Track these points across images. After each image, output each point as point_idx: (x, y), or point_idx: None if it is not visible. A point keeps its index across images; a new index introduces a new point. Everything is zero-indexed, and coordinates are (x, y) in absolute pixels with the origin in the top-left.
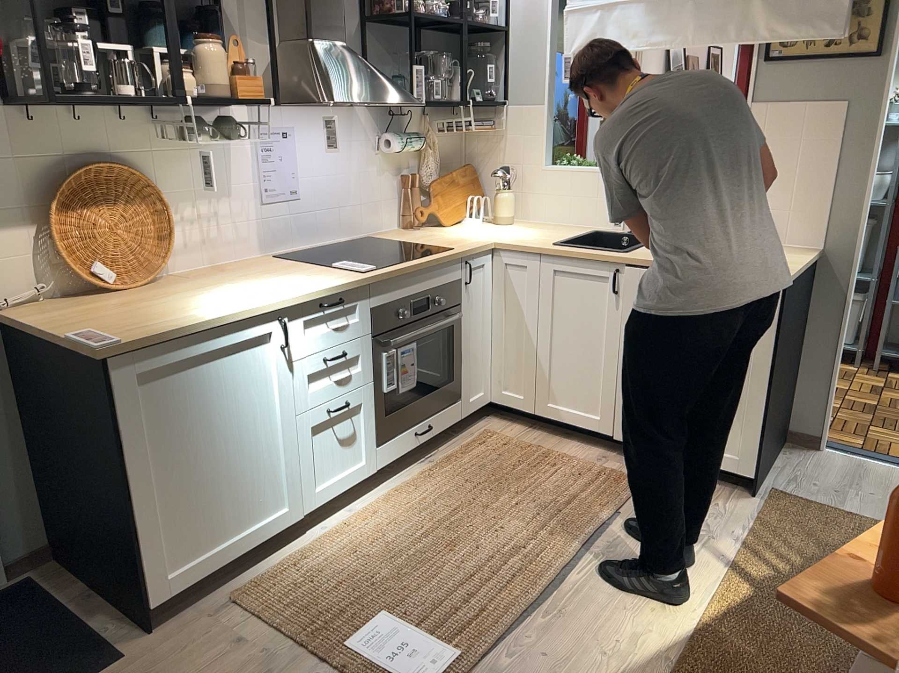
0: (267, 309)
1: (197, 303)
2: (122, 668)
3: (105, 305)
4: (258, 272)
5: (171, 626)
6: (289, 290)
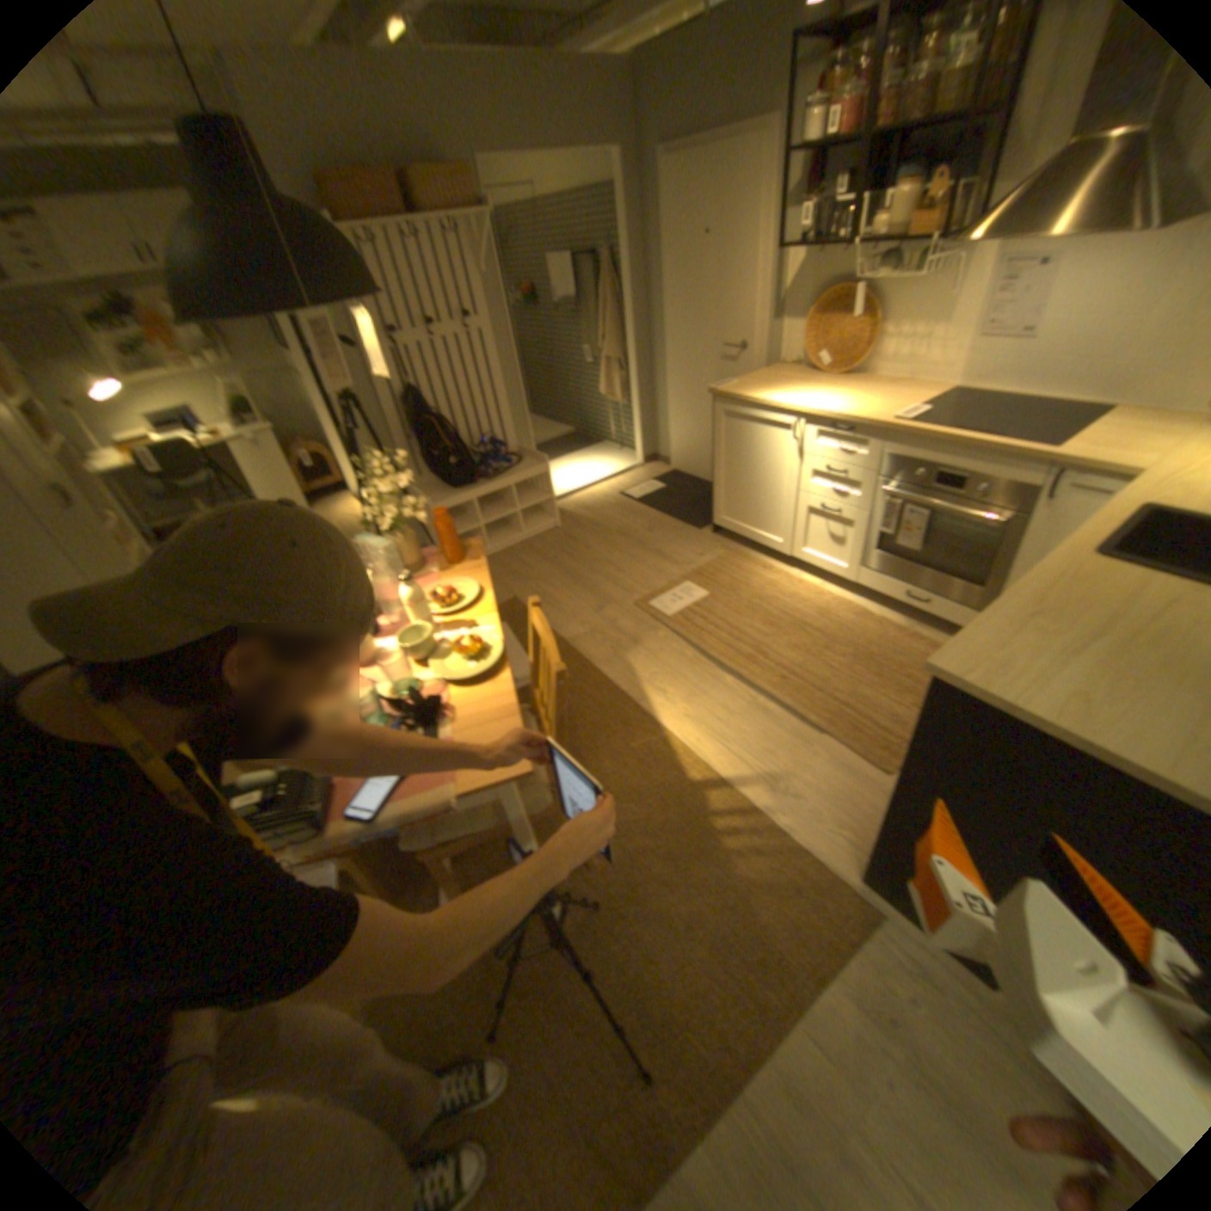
0: (788, 408)
1: (792, 391)
2: (693, 531)
3: (793, 376)
4: (892, 392)
5: (717, 538)
6: (826, 405)
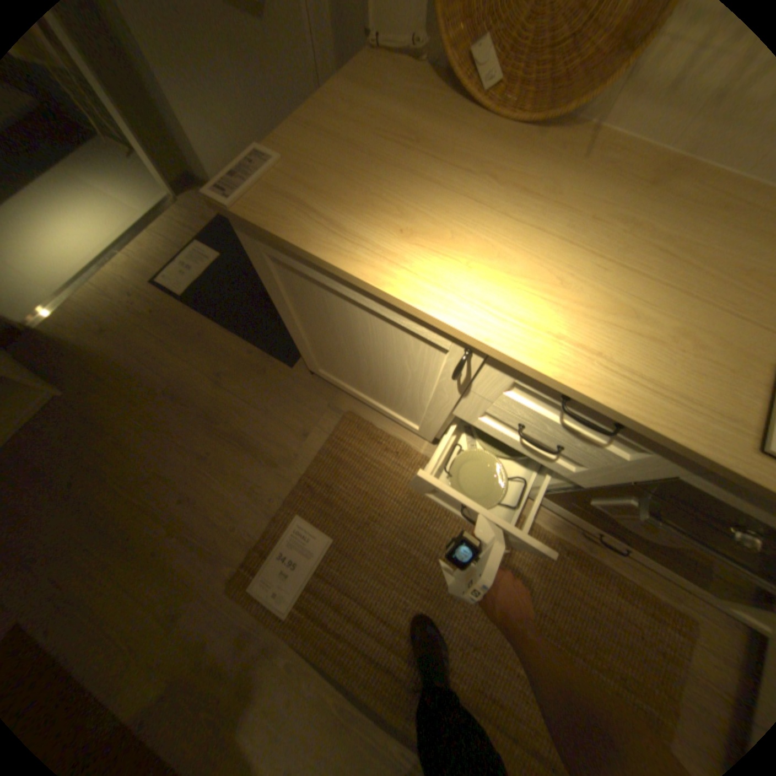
0: (449, 327)
1: (439, 220)
2: (283, 370)
3: (418, 119)
4: (684, 235)
5: (320, 383)
6: (556, 332)
